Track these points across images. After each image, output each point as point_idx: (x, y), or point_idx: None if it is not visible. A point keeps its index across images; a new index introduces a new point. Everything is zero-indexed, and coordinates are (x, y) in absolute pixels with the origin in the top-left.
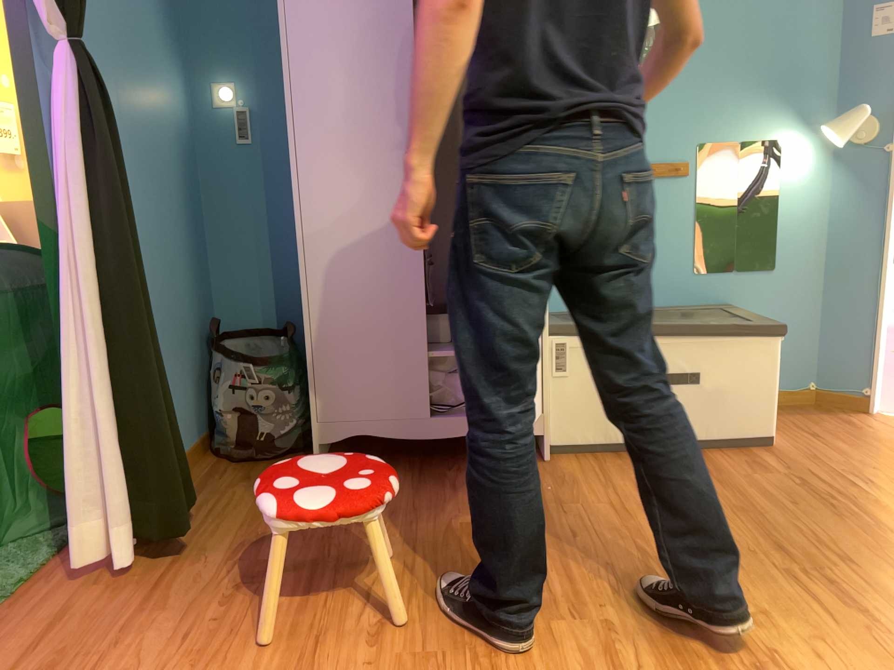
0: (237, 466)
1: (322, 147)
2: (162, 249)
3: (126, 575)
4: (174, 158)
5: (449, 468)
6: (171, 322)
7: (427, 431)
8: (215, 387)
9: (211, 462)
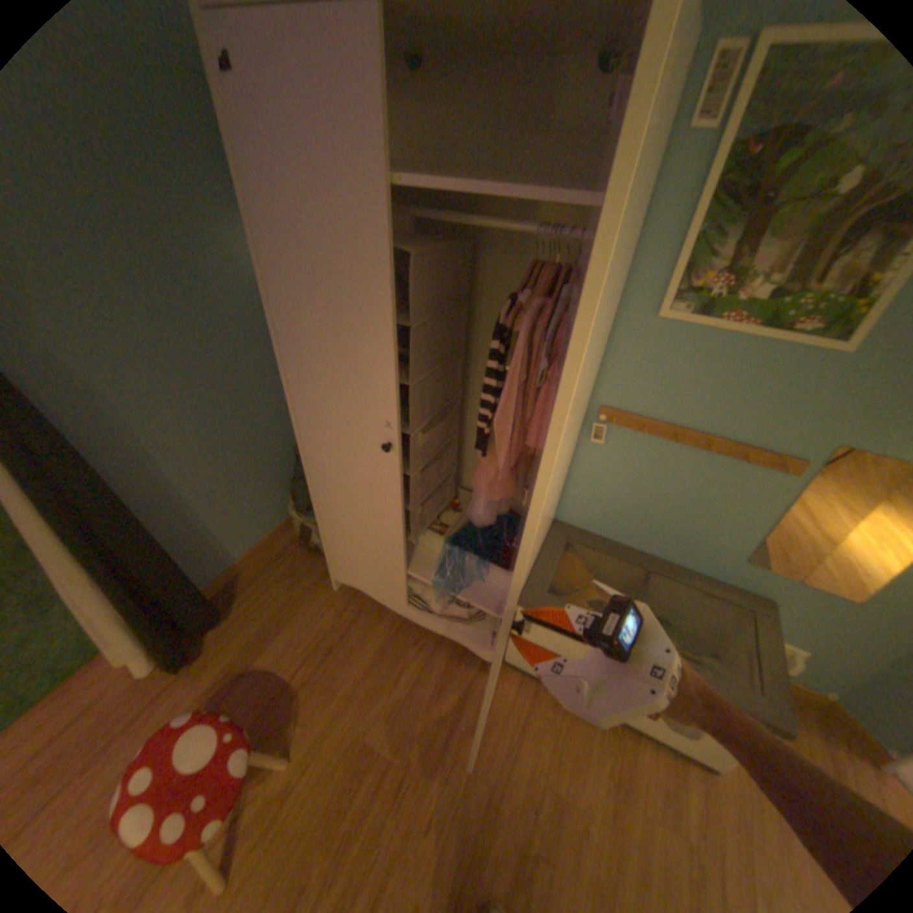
0: (294, 562)
1: (313, 391)
2: (225, 414)
3: (146, 687)
4: (242, 323)
5: (418, 646)
6: (244, 463)
7: (408, 616)
8: (301, 487)
9: (284, 547)
